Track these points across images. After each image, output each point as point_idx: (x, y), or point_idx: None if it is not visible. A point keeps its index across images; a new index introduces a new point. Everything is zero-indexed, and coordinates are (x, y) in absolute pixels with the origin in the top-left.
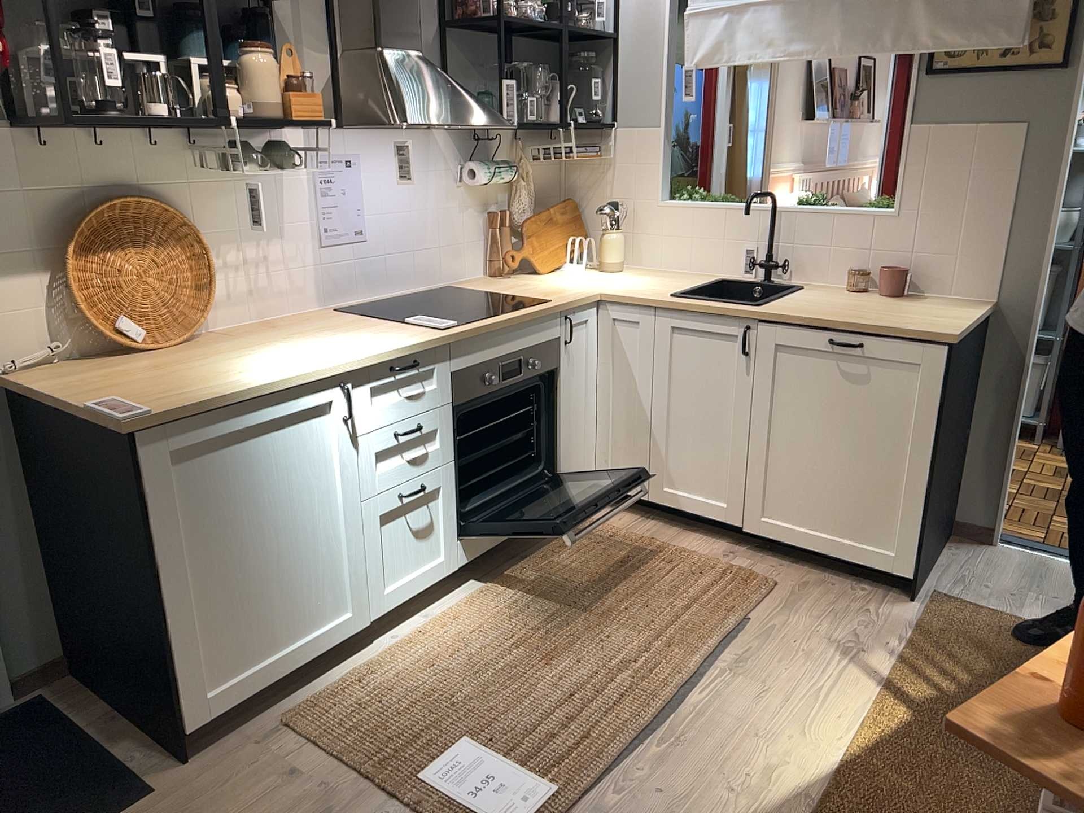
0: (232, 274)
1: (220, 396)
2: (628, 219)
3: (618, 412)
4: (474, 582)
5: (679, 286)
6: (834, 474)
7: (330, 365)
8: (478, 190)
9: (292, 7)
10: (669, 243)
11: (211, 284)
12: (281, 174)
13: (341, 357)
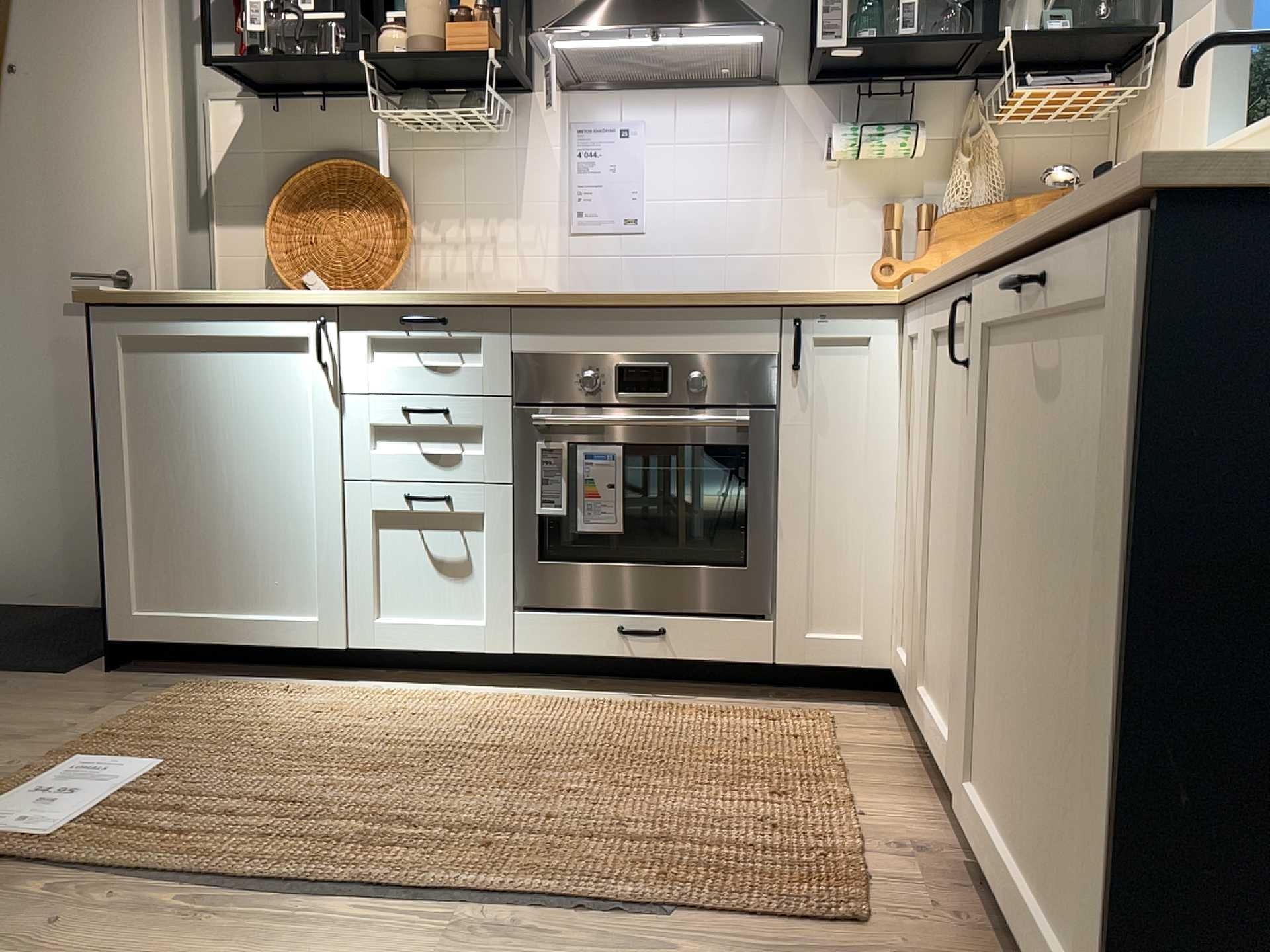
0: (448, 250)
1: (169, 293)
2: None
3: (912, 524)
4: (546, 694)
5: None
6: (1042, 686)
7: (310, 293)
8: (873, 174)
9: None
10: None
11: (403, 251)
12: (522, 143)
13: (344, 293)
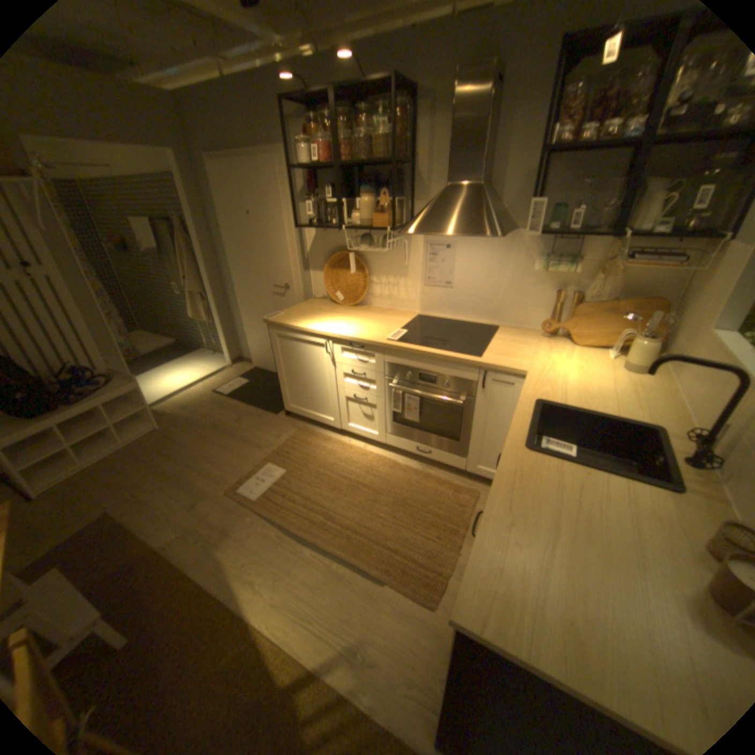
0: (382, 286)
1: (286, 324)
2: (694, 334)
3: None
4: (394, 455)
5: (592, 404)
6: None
7: (323, 330)
8: (557, 273)
9: (427, 162)
10: (696, 374)
11: (366, 288)
12: (409, 248)
13: (334, 330)
